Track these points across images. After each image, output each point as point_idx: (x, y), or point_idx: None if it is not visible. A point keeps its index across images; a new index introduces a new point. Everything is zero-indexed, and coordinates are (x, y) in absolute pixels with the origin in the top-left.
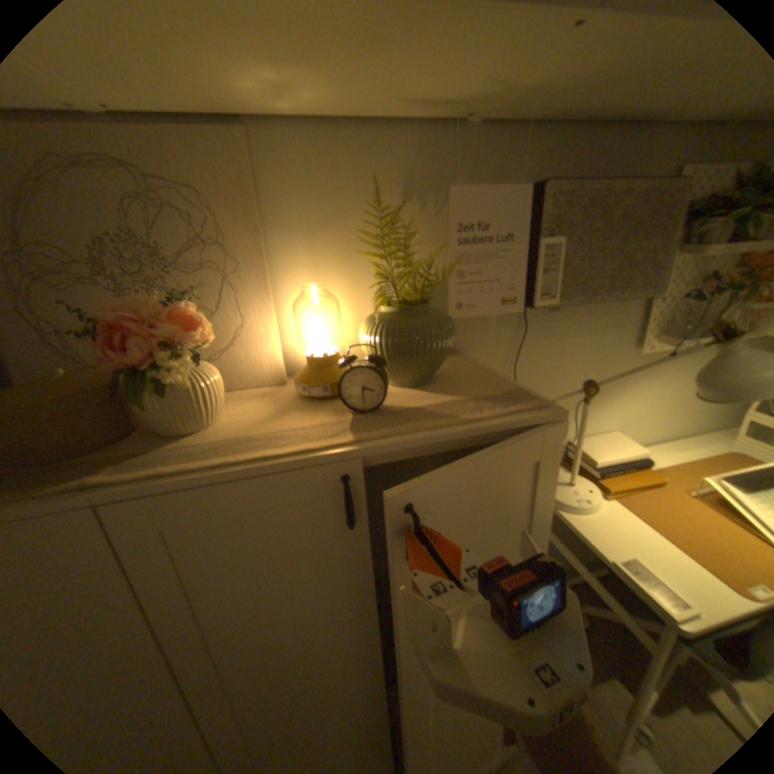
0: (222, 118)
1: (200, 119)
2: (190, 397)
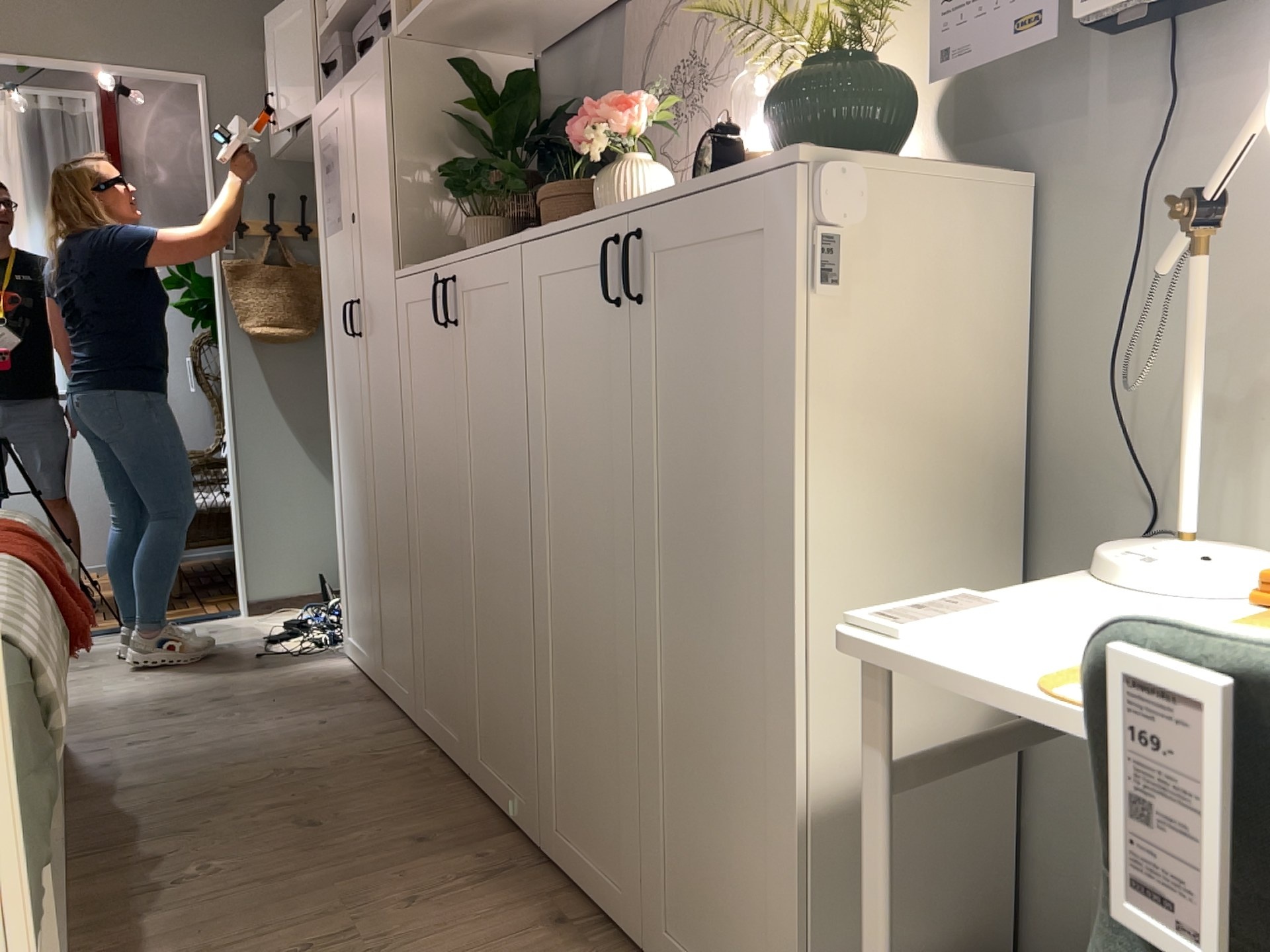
0: None
1: None
2: (615, 186)
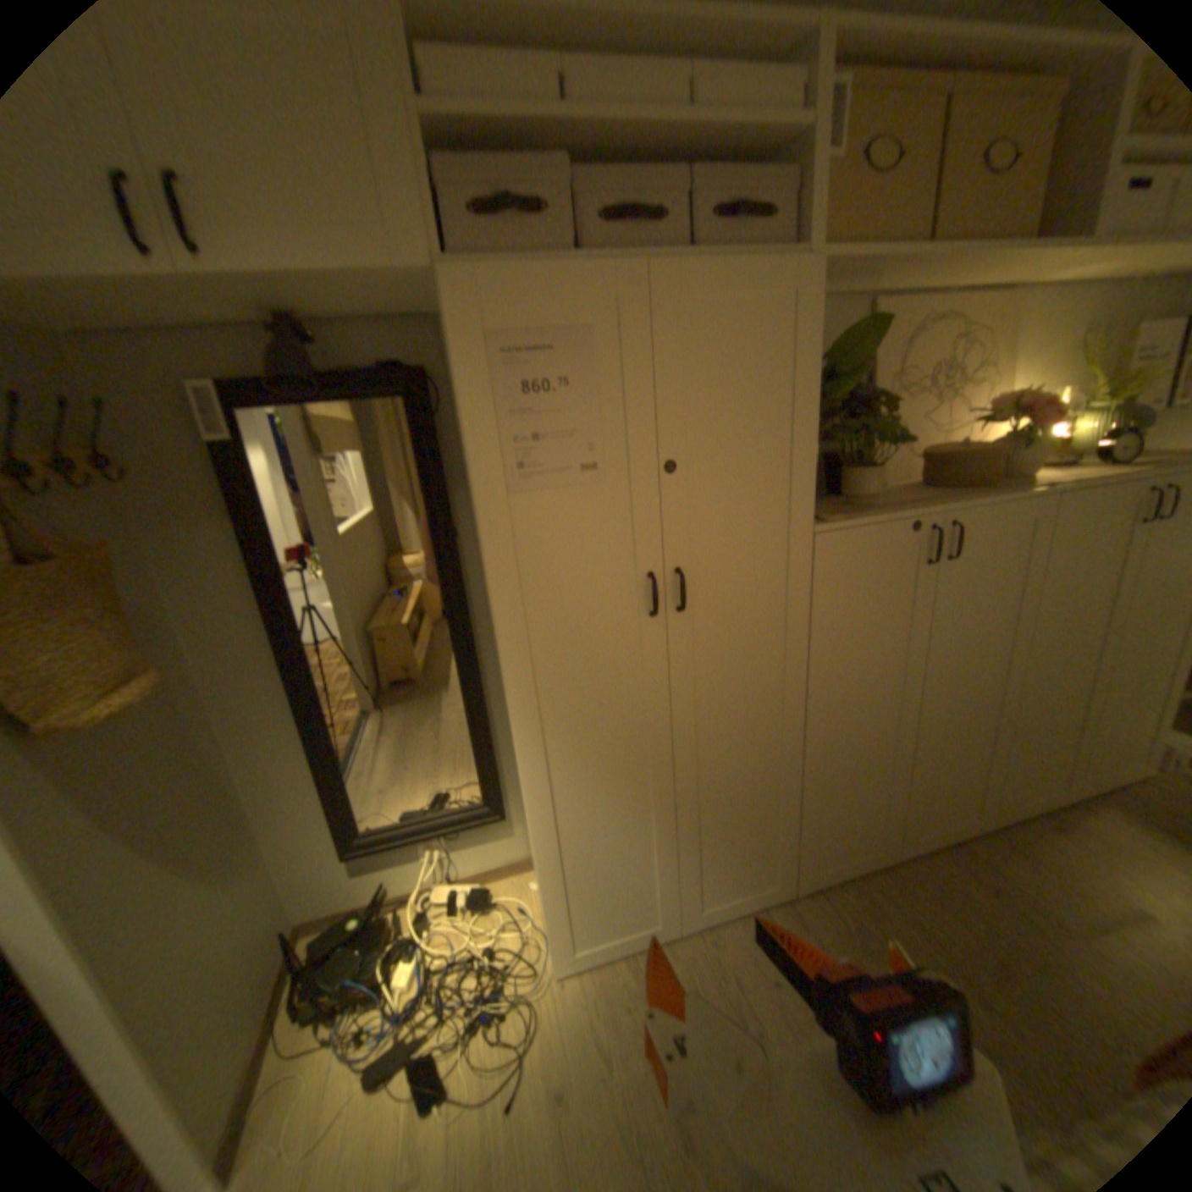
0: (1008, 289)
1: (1000, 291)
2: (1047, 453)
